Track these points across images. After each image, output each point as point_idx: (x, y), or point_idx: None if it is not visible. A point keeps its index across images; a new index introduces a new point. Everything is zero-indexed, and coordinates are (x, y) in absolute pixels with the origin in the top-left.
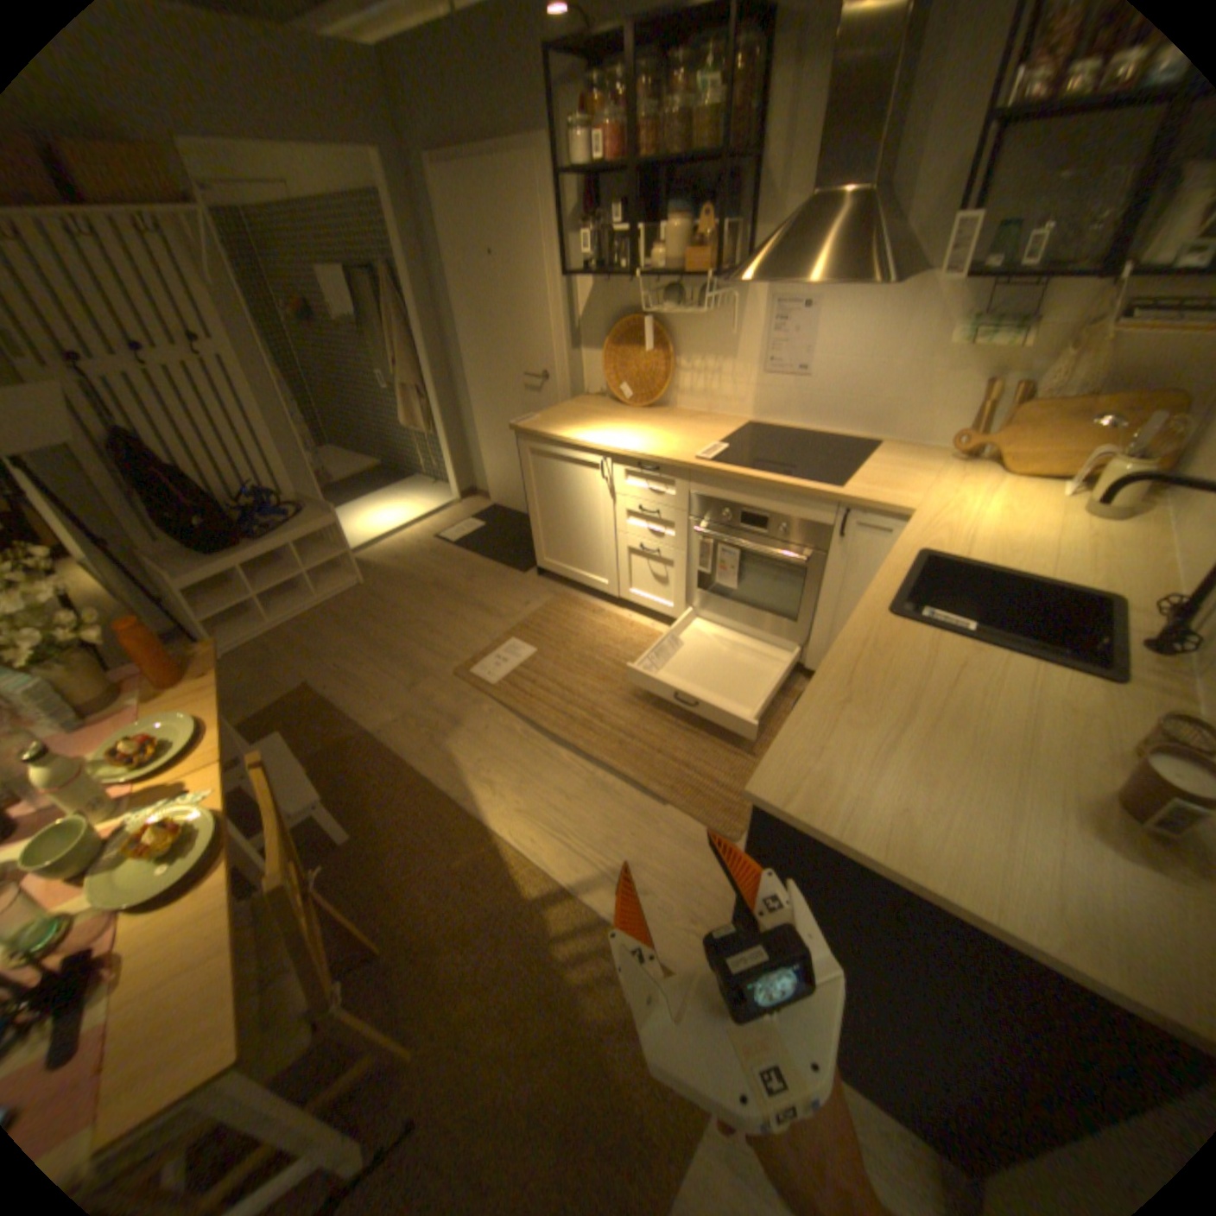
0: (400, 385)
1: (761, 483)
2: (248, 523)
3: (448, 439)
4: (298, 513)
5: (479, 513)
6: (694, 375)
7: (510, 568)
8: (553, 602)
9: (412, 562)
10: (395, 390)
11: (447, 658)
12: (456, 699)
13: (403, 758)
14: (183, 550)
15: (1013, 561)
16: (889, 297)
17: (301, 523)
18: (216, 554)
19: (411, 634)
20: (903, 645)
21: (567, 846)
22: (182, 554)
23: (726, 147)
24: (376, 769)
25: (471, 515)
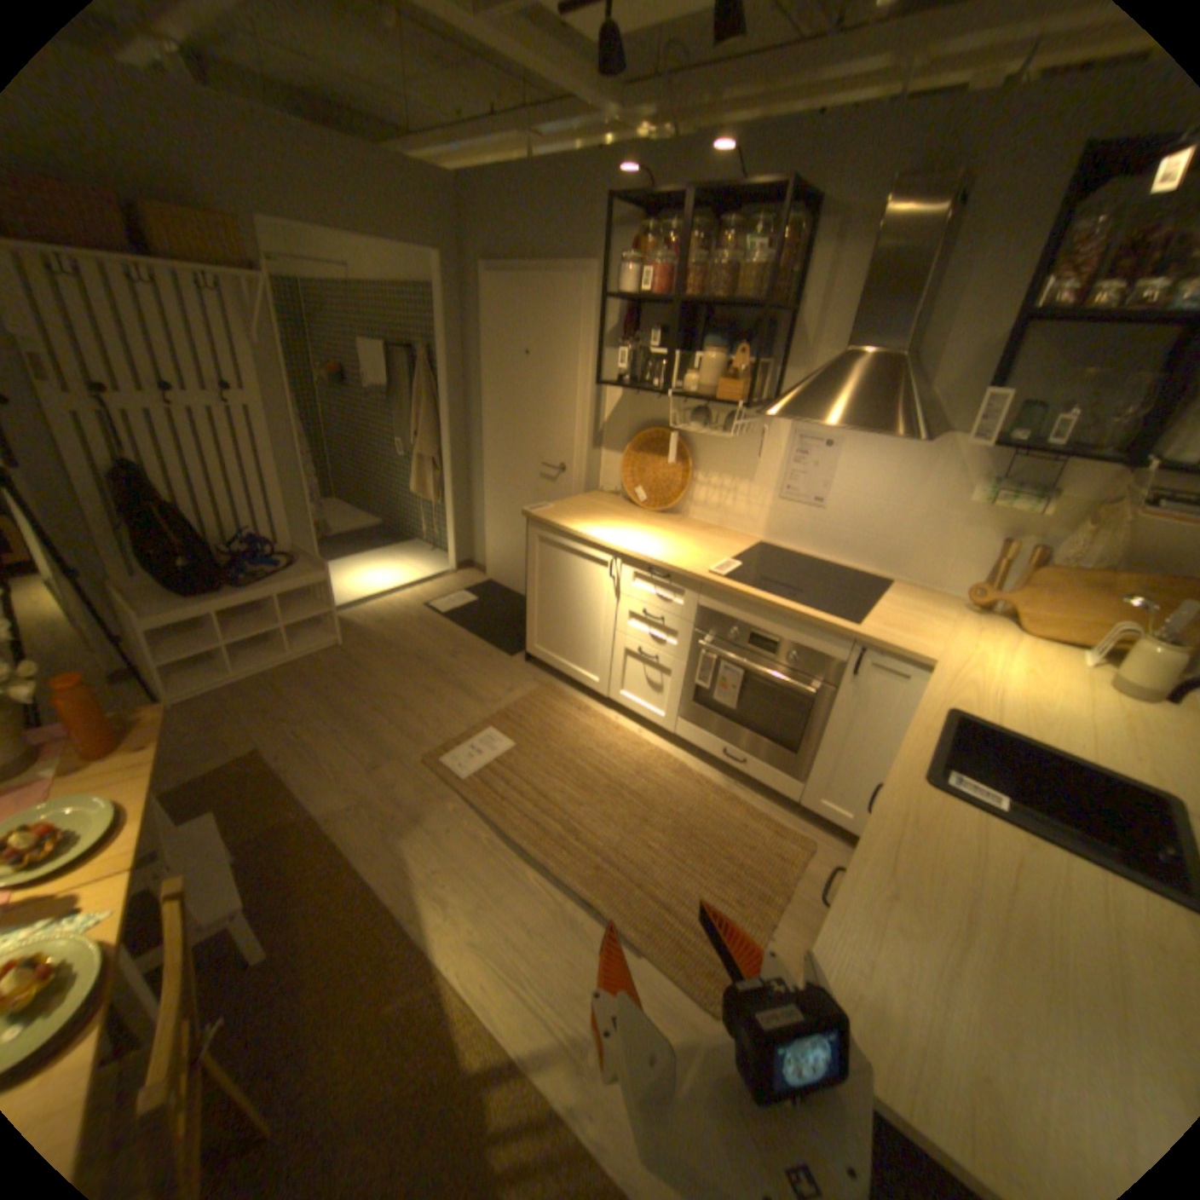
0: (417, 455)
1: (775, 608)
2: (236, 569)
3: (455, 511)
4: (290, 567)
5: (473, 587)
6: (710, 490)
7: (498, 649)
8: (538, 692)
9: (397, 629)
10: (412, 459)
11: (417, 742)
12: (420, 791)
13: (348, 858)
14: (160, 590)
15: (1049, 735)
16: (910, 449)
17: (291, 578)
18: (195, 598)
19: (383, 709)
20: (948, 829)
21: (523, 1000)
22: (158, 594)
23: (767, 299)
24: (315, 869)
25: (465, 588)
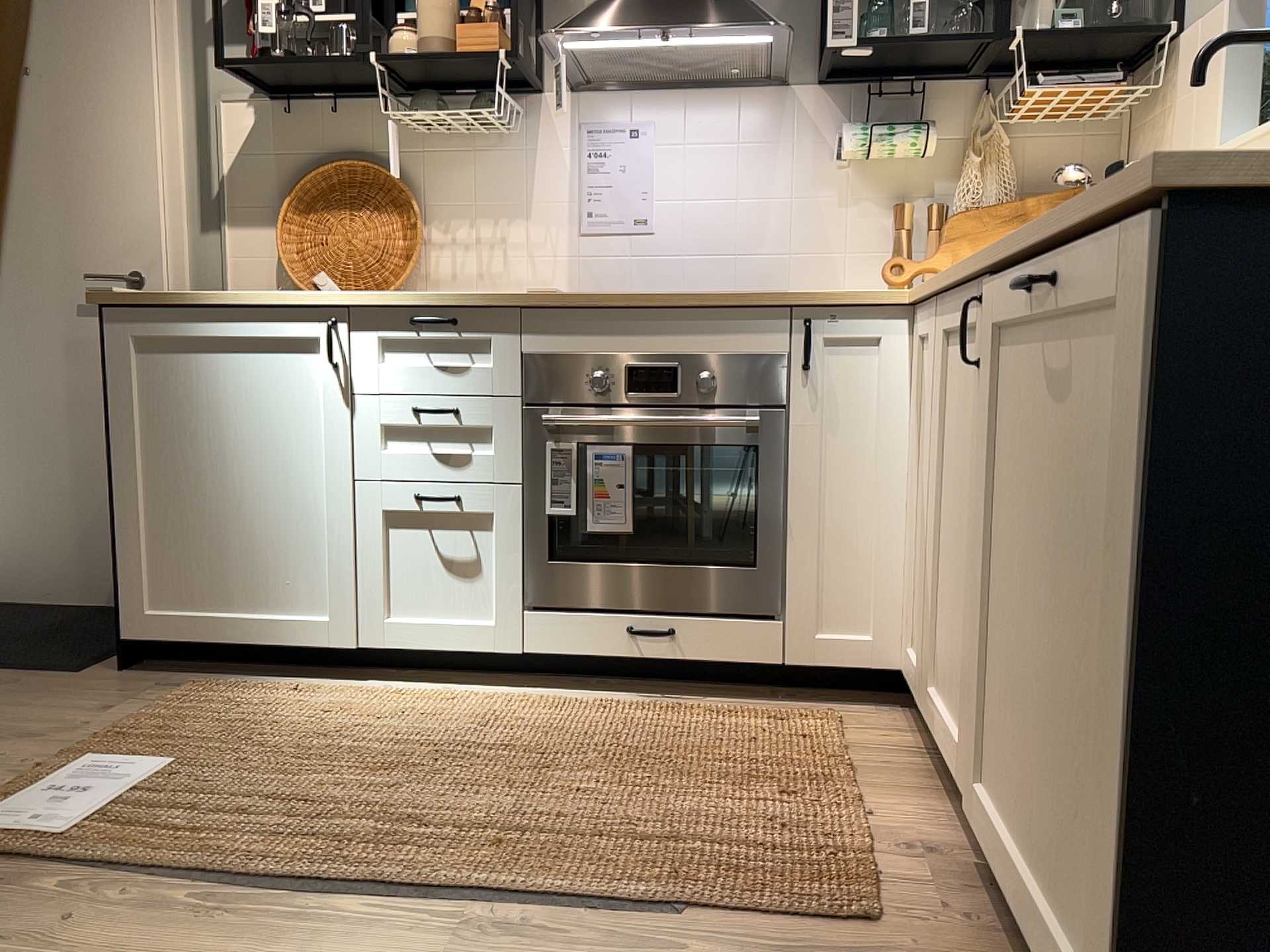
0: None
1: (662, 300)
2: None
3: None
4: None
5: None
6: (457, 251)
7: (32, 669)
8: (184, 694)
9: None
10: None
11: None
12: None
13: None
14: None
15: None
16: (742, 119)
17: None
18: None
19: None
20: None
21: None
22: None
23: None
24: None
25: None
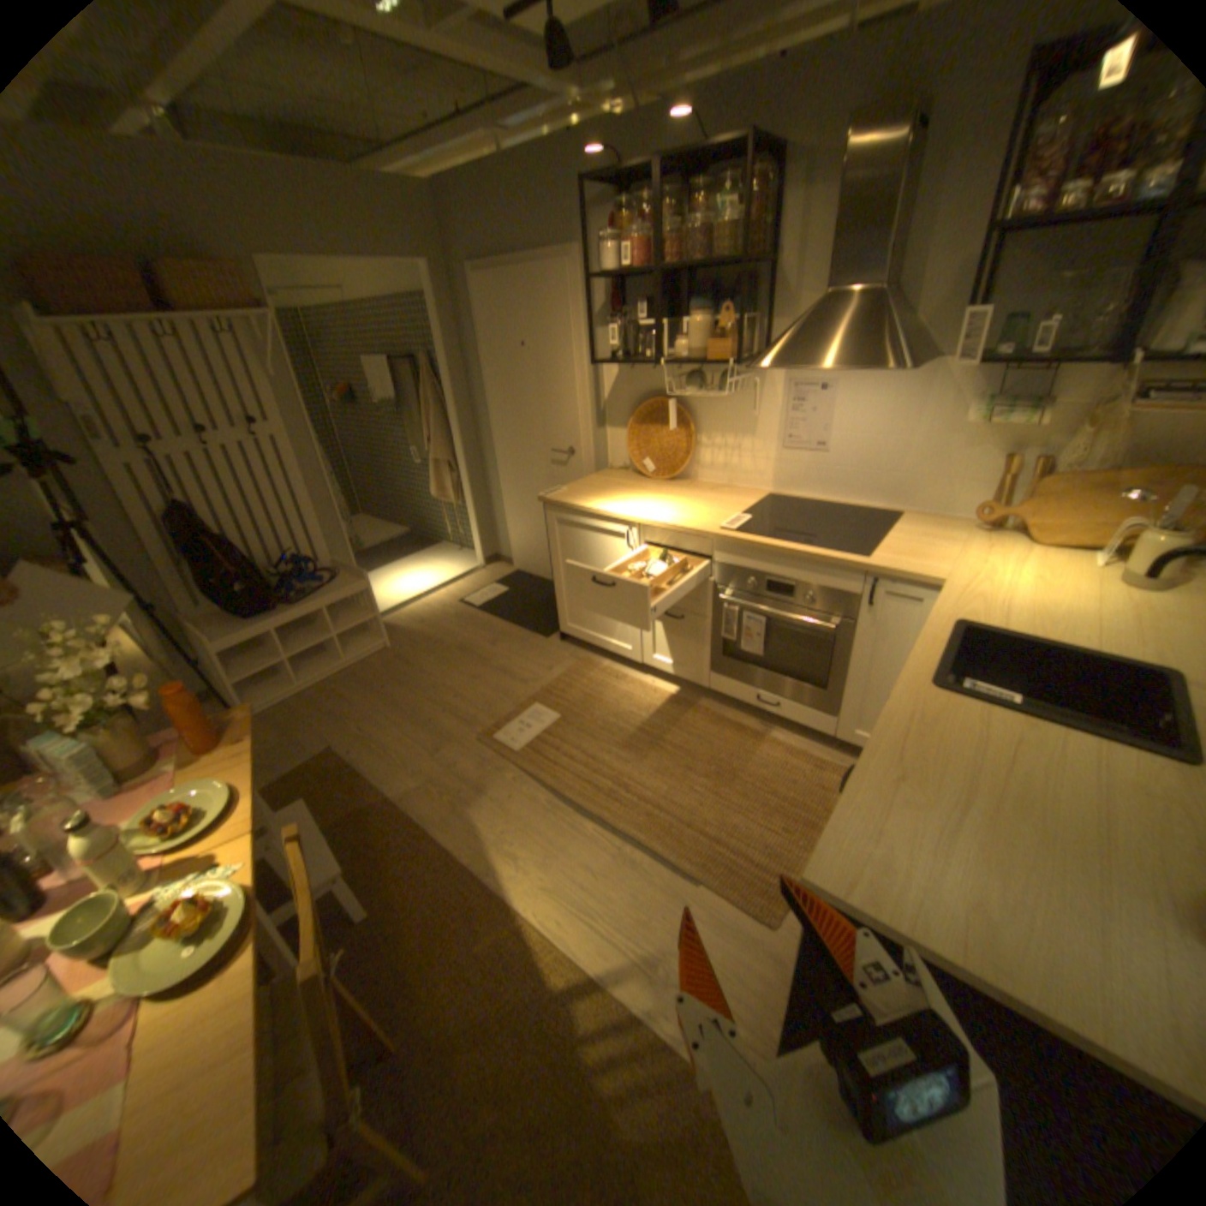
0: (433, 460)
1: (787, 552)
2: (285, 588)
3: (476, 508)
4: (333, 579)
5: (502, 578)
6: (715, 451)
7: (533, 632)
8: (576, 666)
9: (438, 626)
10: (428, 464)
11: (470, 723)
12: (479, 765)
13: (424, 827)
14: (222, 614)
15: (1054, 632)
16: (903, 380)
17: (335, 588)
18: (254, 617)
19: (435, 698)
20: (951, 720)
21: (595, 929)
22: (222, 618)
23: (744, 254)
24: (396, 839)
25: (495, 580)
